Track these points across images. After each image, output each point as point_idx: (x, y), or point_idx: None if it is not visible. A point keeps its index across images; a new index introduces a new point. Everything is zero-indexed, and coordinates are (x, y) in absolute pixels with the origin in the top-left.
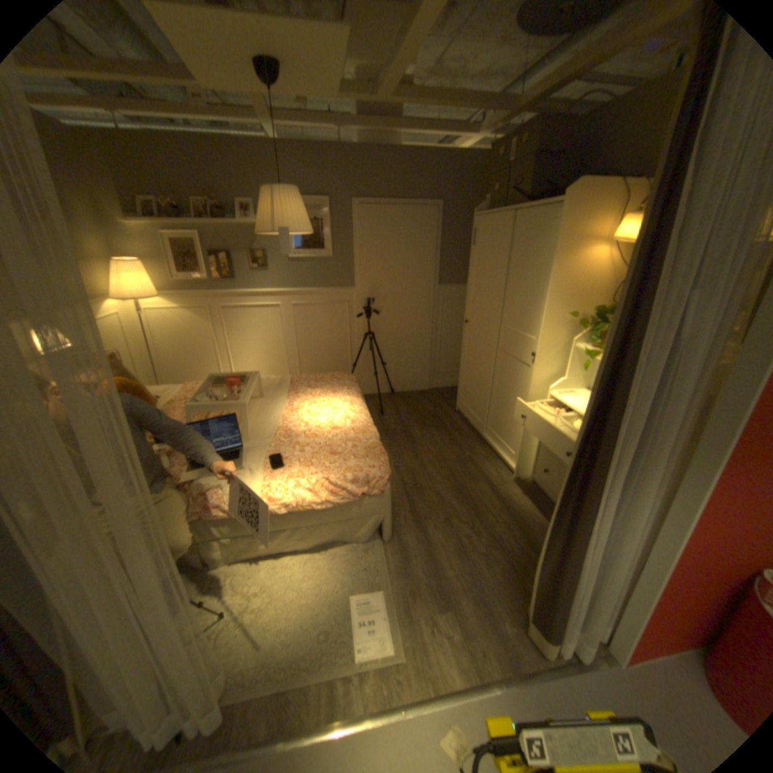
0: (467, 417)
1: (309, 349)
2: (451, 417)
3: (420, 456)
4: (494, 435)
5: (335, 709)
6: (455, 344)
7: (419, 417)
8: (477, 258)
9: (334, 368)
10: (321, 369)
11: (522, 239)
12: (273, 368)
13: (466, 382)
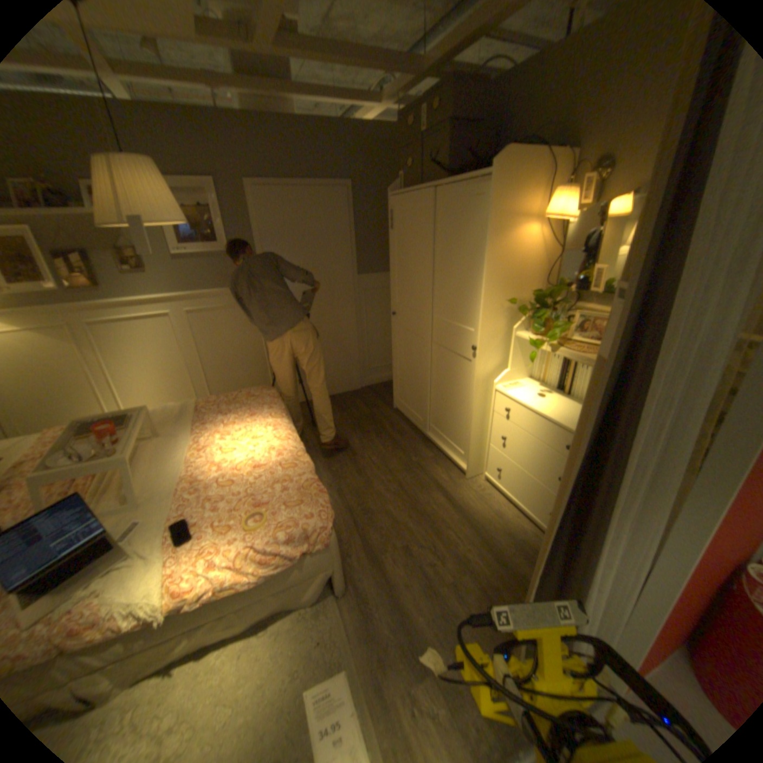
0: (407, 416)
1: (217, 362)
2: (390, 417)
3: (364, 471)
4: (439, 434)
5: None
6: (384, 337)
7: (356, 423)
8: (397, 244)
9: (251, 380)
10: (235, 384)
11: (446, 221)
12: (173, 391)
13: (402, 379)
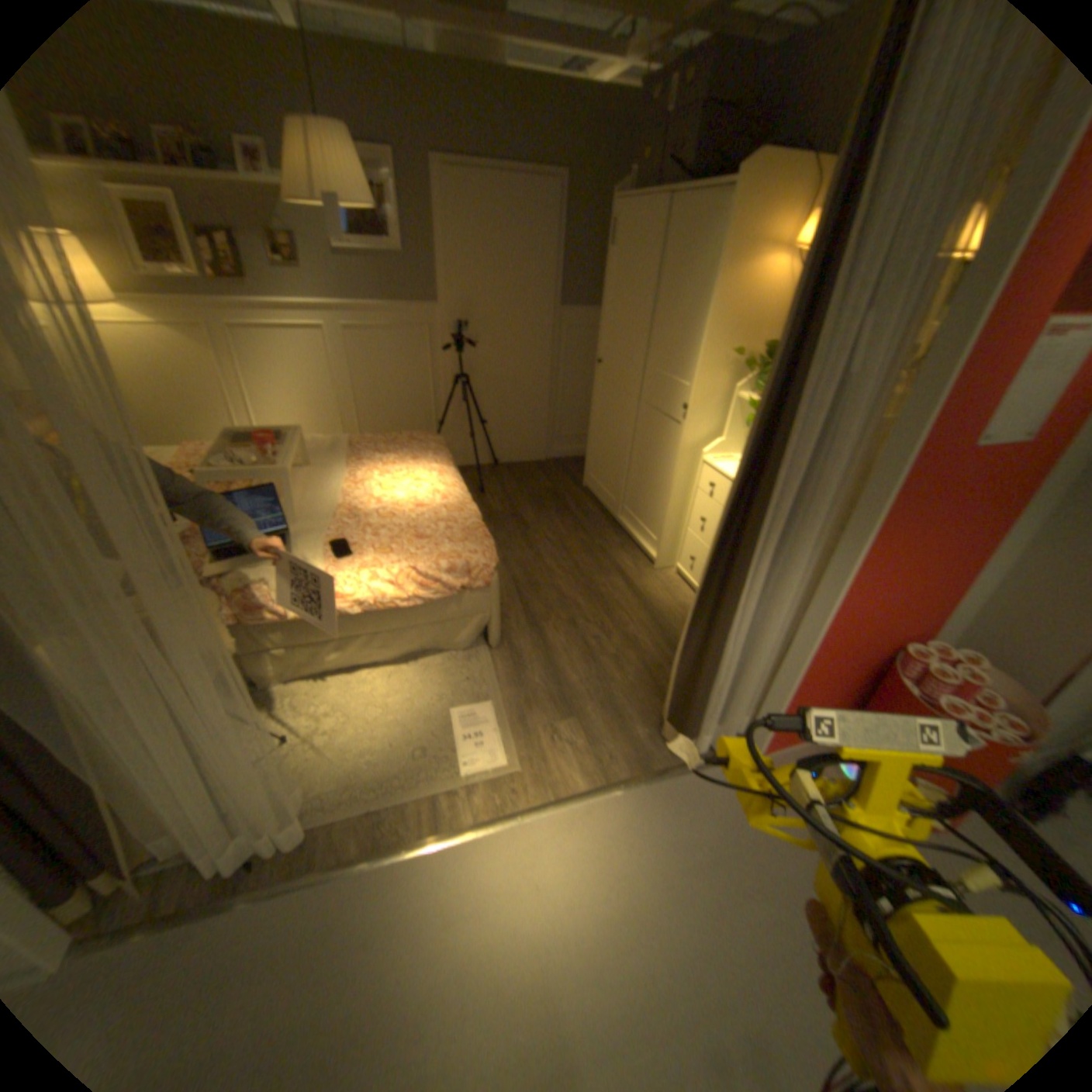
0: (599, 497)
1: (374, 398)
2: (577, 497)
3: (537, 546)
4: (632, 518)
5: (440, 823)
6: (584, 397)
7: (534, 497)
8: (617, 267)
9: (413, 428)
10: (392, 429)
11: (679, 240)
12: (319, 427)
13: (598, 449)
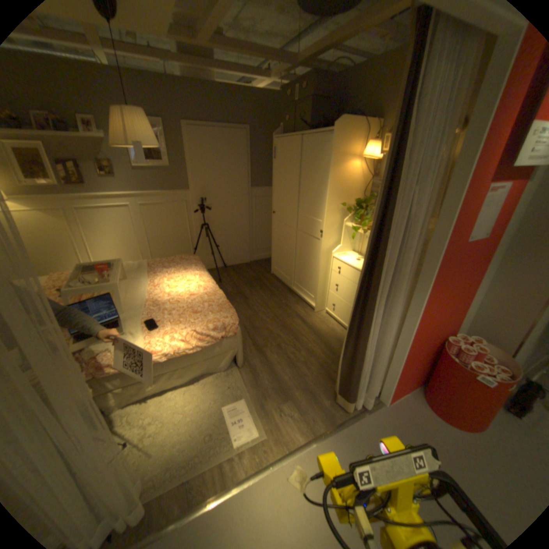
0: (280, 278)
1: (157, 239)
2: (269, 279)
3: (253, 307)
4: (299, 287)
5: (226, 480)
6: (266, 229)
7: (247, 281)
8: (278, 168)
9: (179, 252)
10: (168, 254)
11: (308, 155)
12: (128, 256)
13: (277, 254)
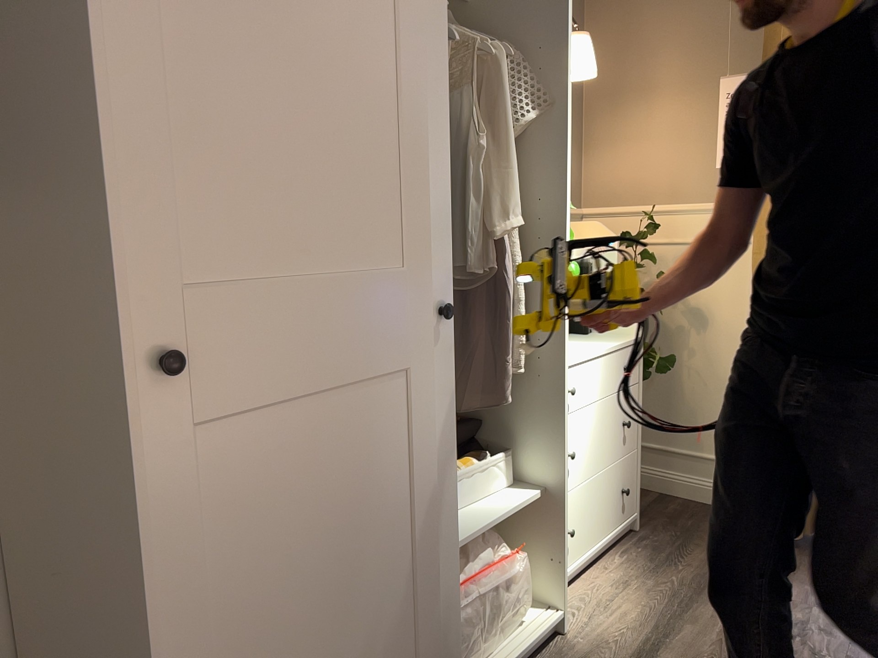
0: None
1: None
2: None
3: None
4: None
5: None
6: None
7: None
8: None
9: None
10: None
11: None
12: None
13: None
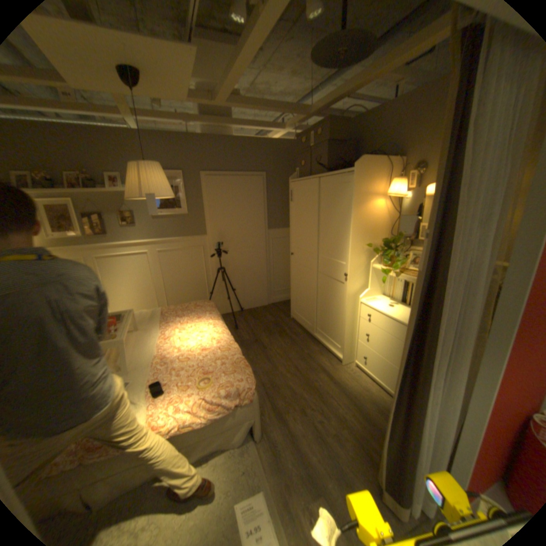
0: (300, 323)
1: (174, 284)
2: (288, 323)
3: (272, 359)
4: (323, 334)
5: None
6: (284, 270)
7: (265, 327)
8: (295, 210)
9: (195, 297)
10: (184, 299)
11: (326, 197)
12: (144, 303)
13: (297, 297)
